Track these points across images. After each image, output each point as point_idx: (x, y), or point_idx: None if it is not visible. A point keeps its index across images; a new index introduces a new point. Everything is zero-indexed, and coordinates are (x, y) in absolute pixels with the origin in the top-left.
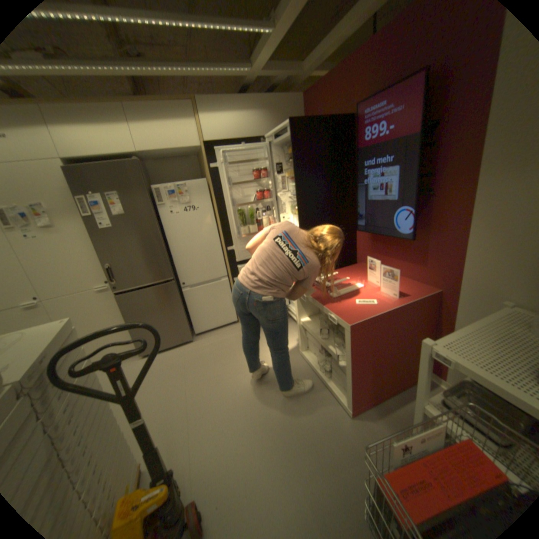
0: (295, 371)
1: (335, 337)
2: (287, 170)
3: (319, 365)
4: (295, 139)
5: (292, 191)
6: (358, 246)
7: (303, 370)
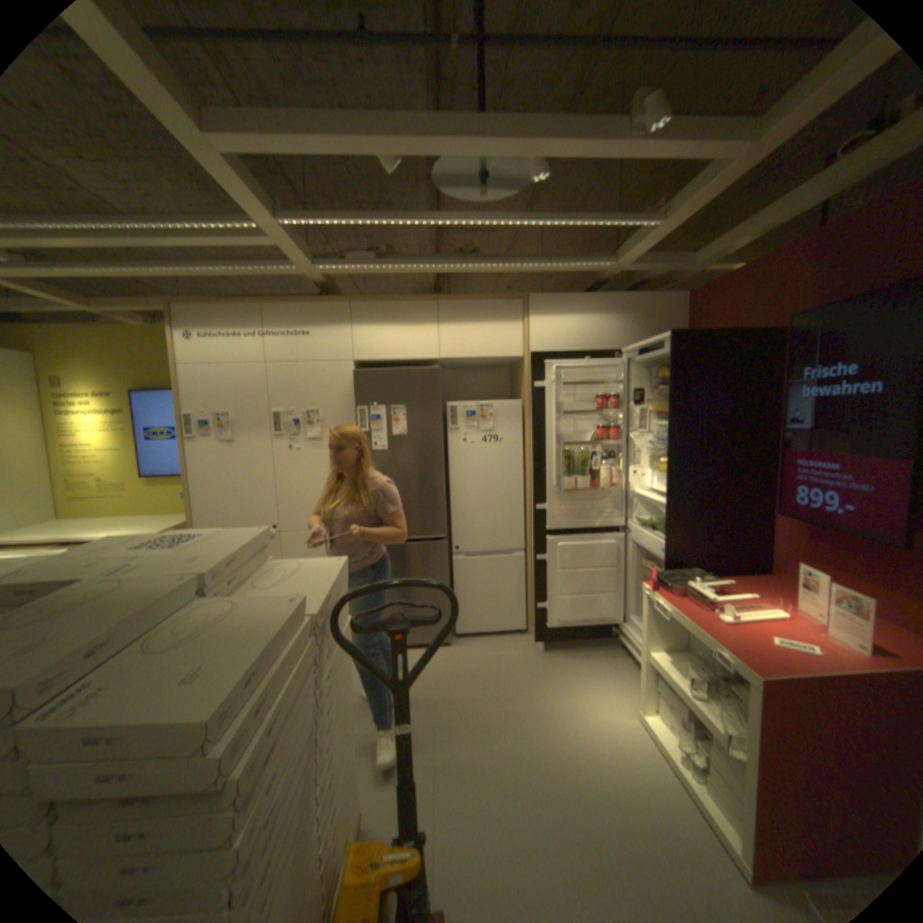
0: (630, 750)
1: (723, 704)
2: (652, 401)
3: (681, 753)
4: (677, 359)
5: (657, 432)
6: (779, 543)
7: (646, 753)
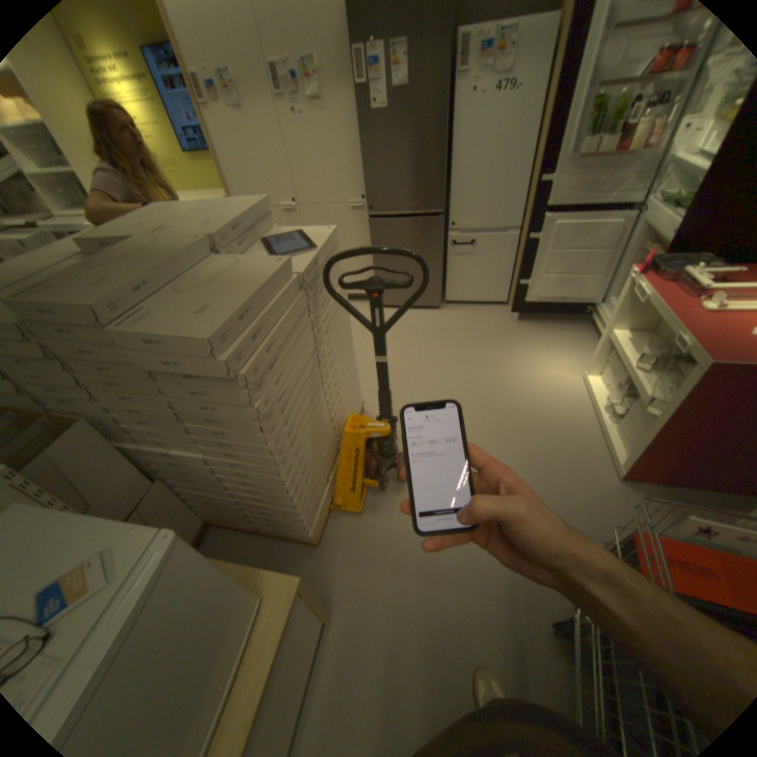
0: (566, 395)
1: (665, 375)
2: None
3: (608, 402)
4: None
5: None
6: None
7: (578, 399)
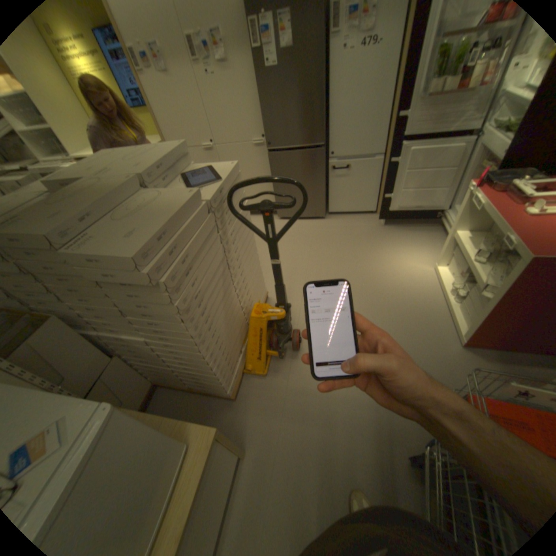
0: (421, 282)
1: (497, 265)
2: None
3: (453, 287)
4: None
5: None
6: None
7: (430, 284)
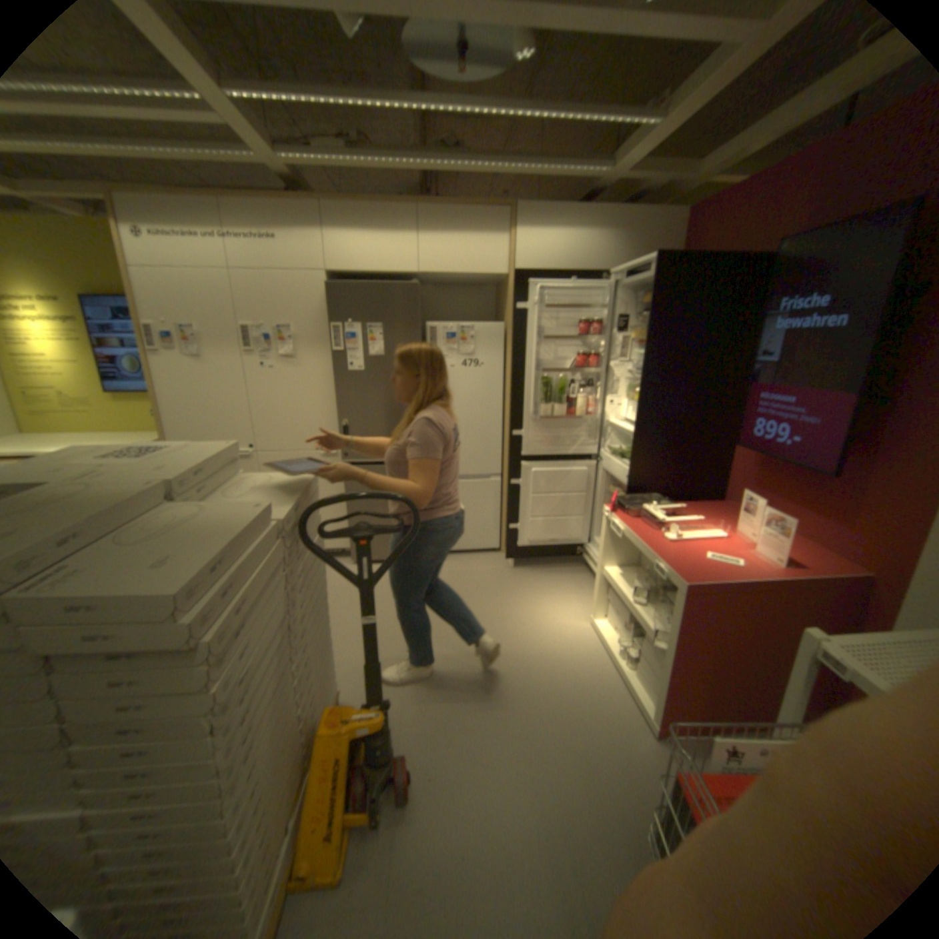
0: (579, 645)
1: (660, 607)
2: (636, 328)
3: (621, 647)
4: (662, 283)
5: (637, 362)
6: (735, 473)
7: (592, 648)
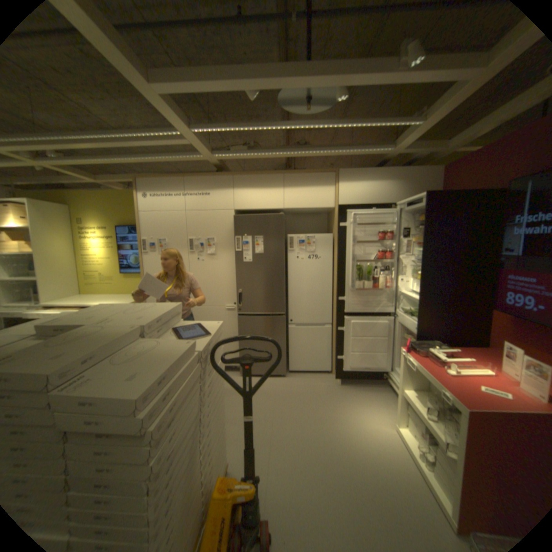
0: (388, 447)
1: (447, 424)
2: (415, 235)
3: (420, 452)
4: (430, 209)
5: (417, 255)
6: (494, 328)
7: (398, 450)
